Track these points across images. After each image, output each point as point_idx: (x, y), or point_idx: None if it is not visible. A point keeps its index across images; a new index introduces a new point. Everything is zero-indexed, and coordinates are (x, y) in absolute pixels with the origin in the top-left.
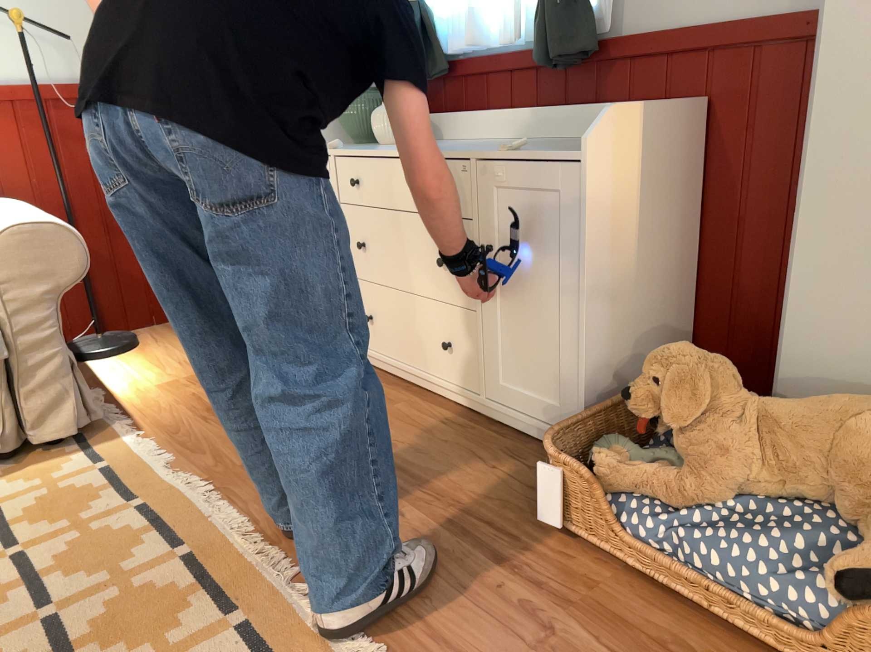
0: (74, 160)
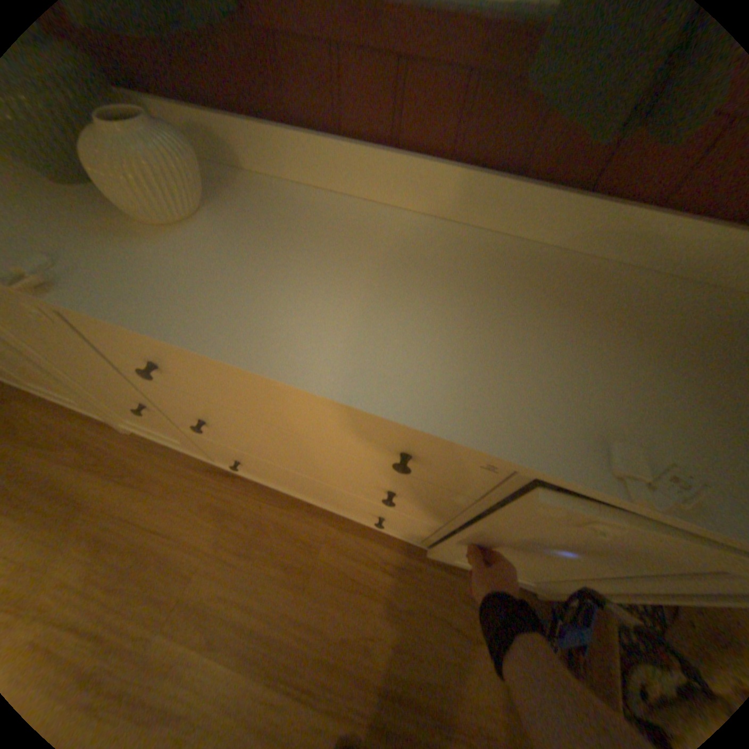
0: None
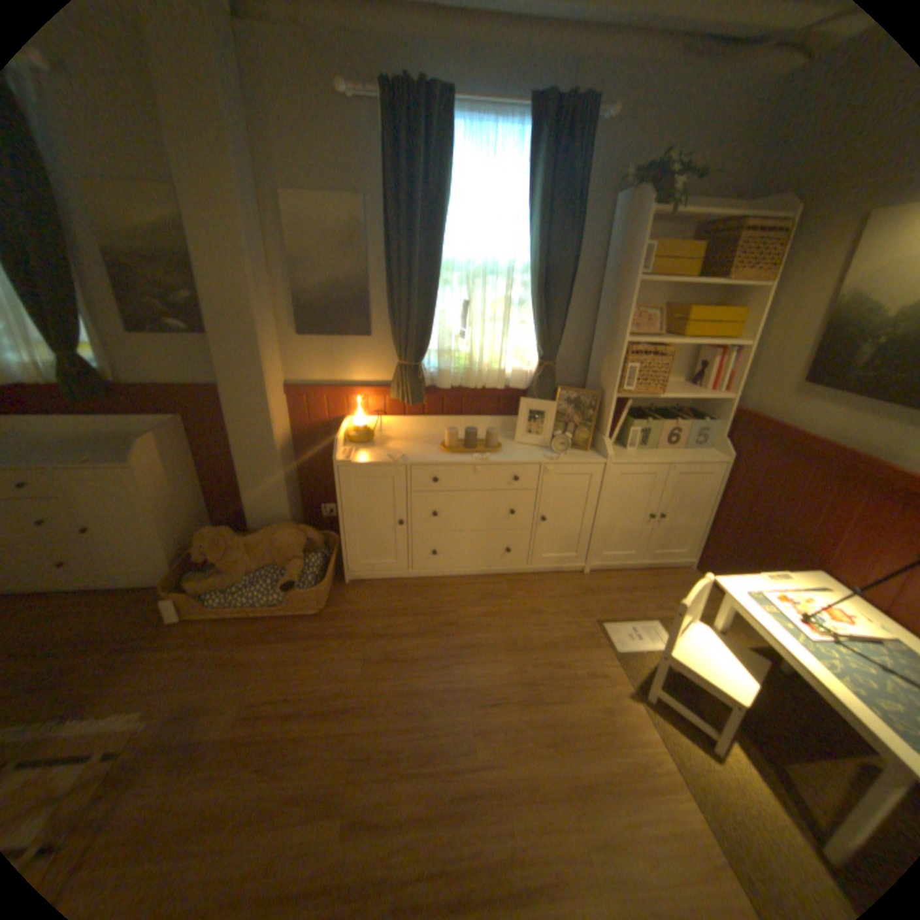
0: None
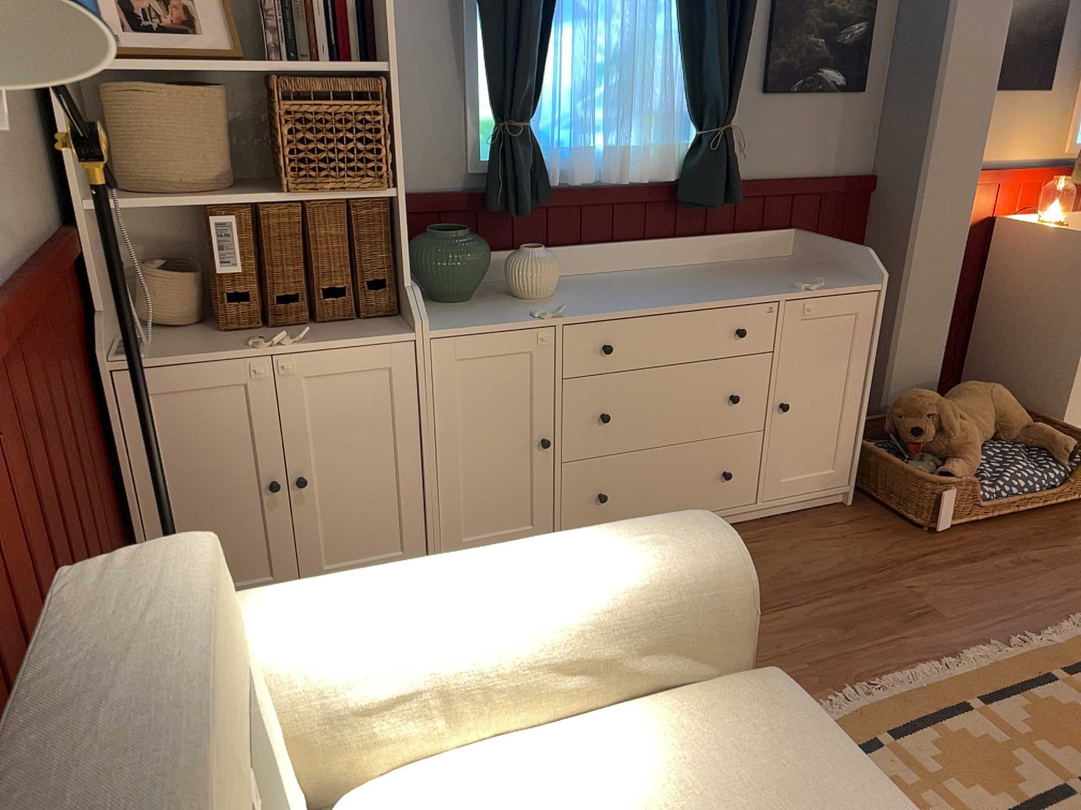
0: (35, 476)
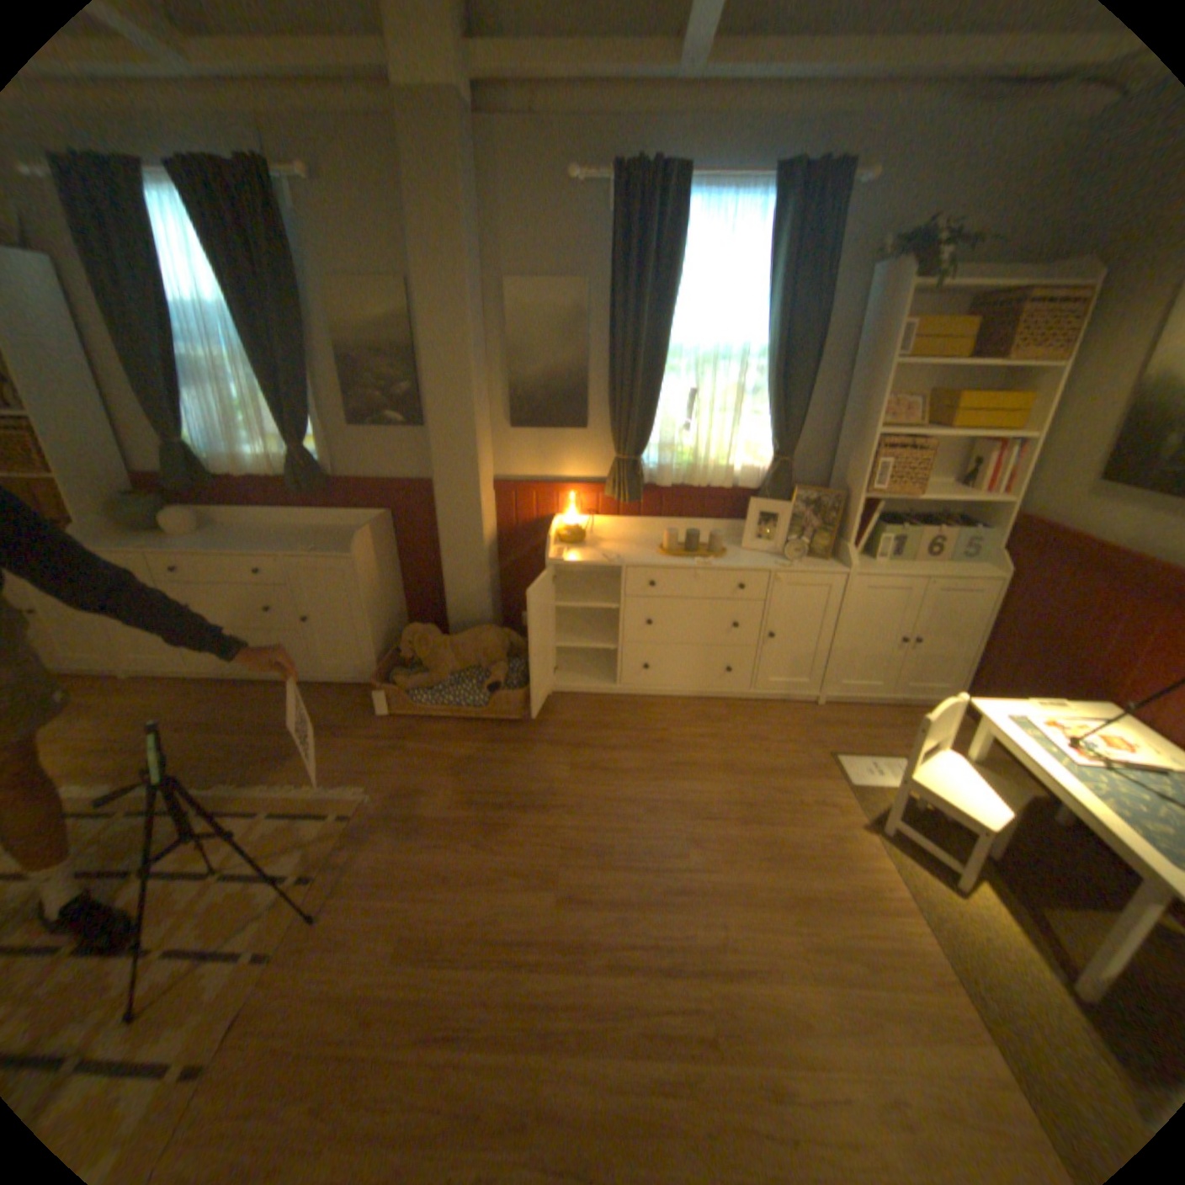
0: None
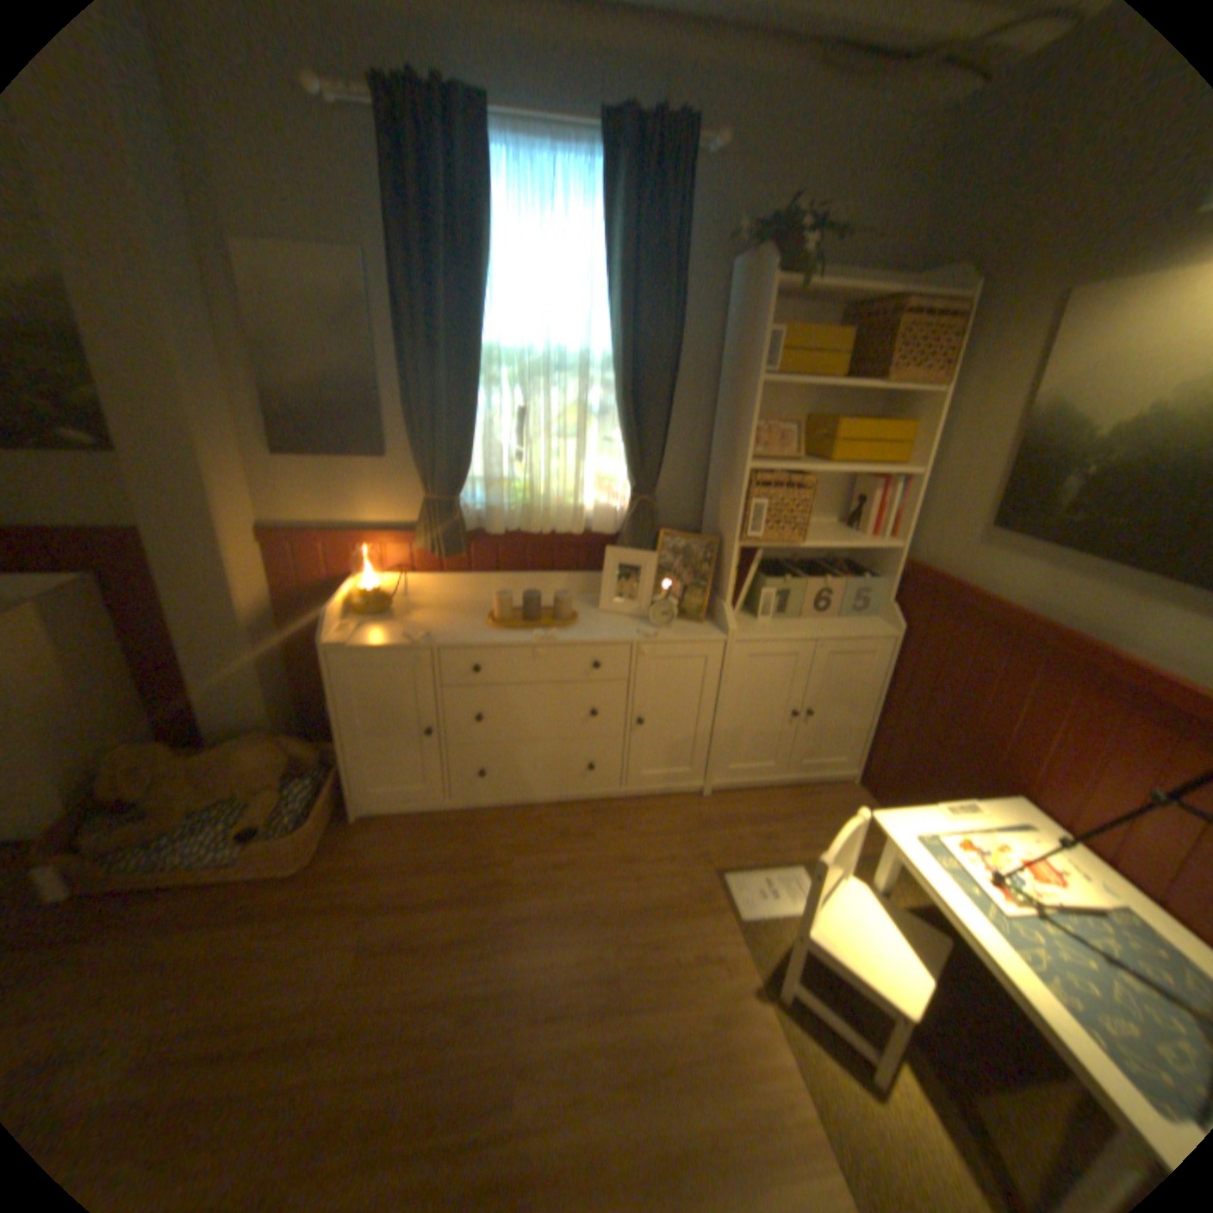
0: None
